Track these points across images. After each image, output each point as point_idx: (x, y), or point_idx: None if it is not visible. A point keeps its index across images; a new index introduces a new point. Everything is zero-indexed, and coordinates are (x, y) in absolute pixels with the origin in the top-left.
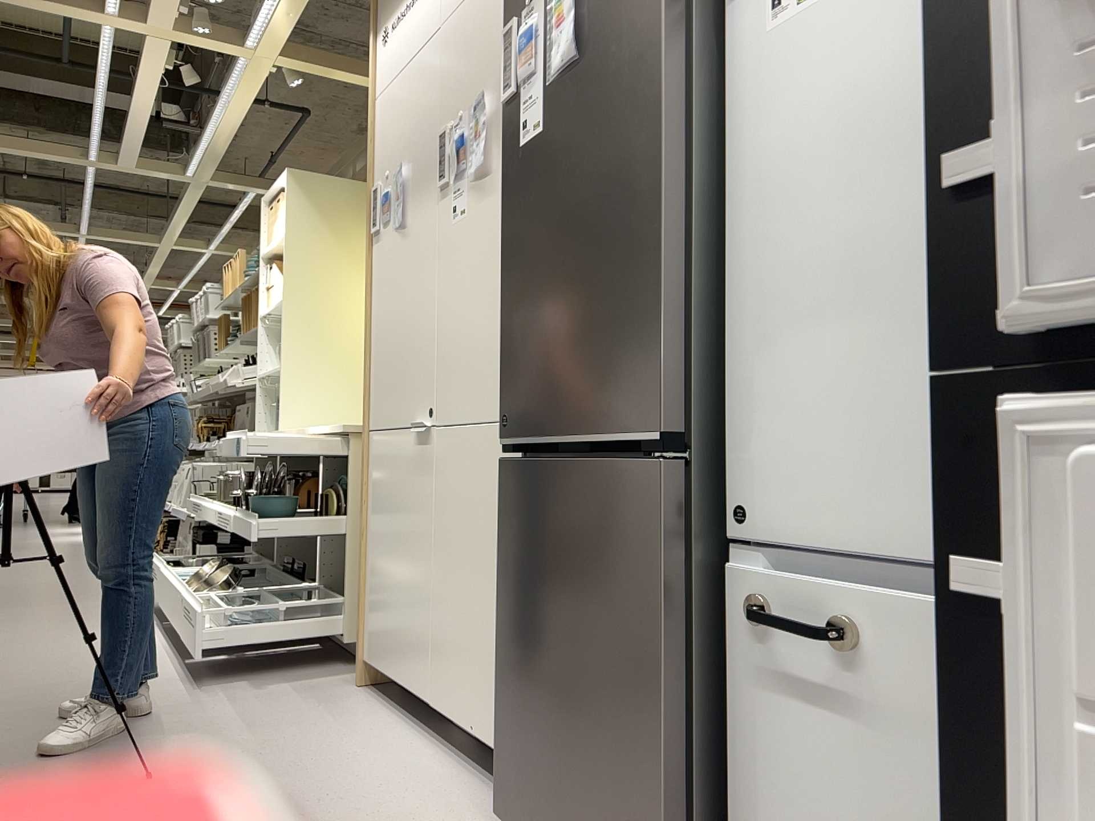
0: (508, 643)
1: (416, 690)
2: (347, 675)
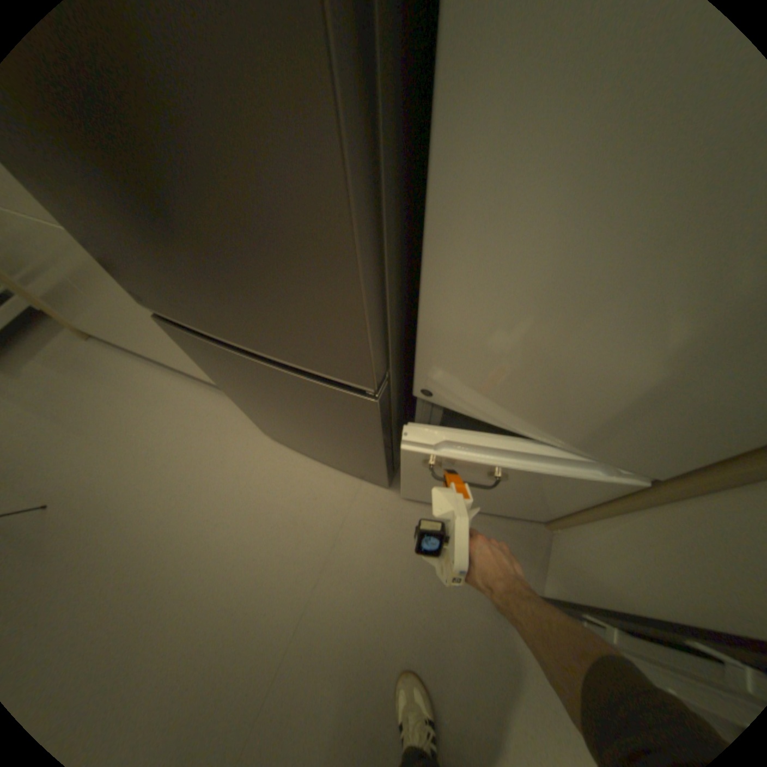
0: (237, 398)
1: (142, 354)
2: (65, 331)
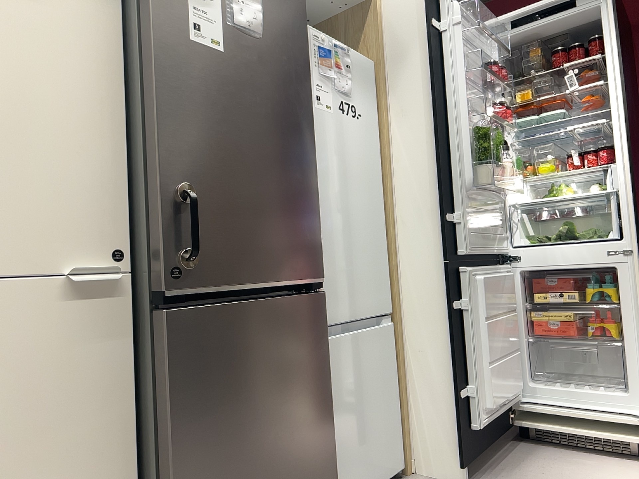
0: (192, 476)
1: None
2: None
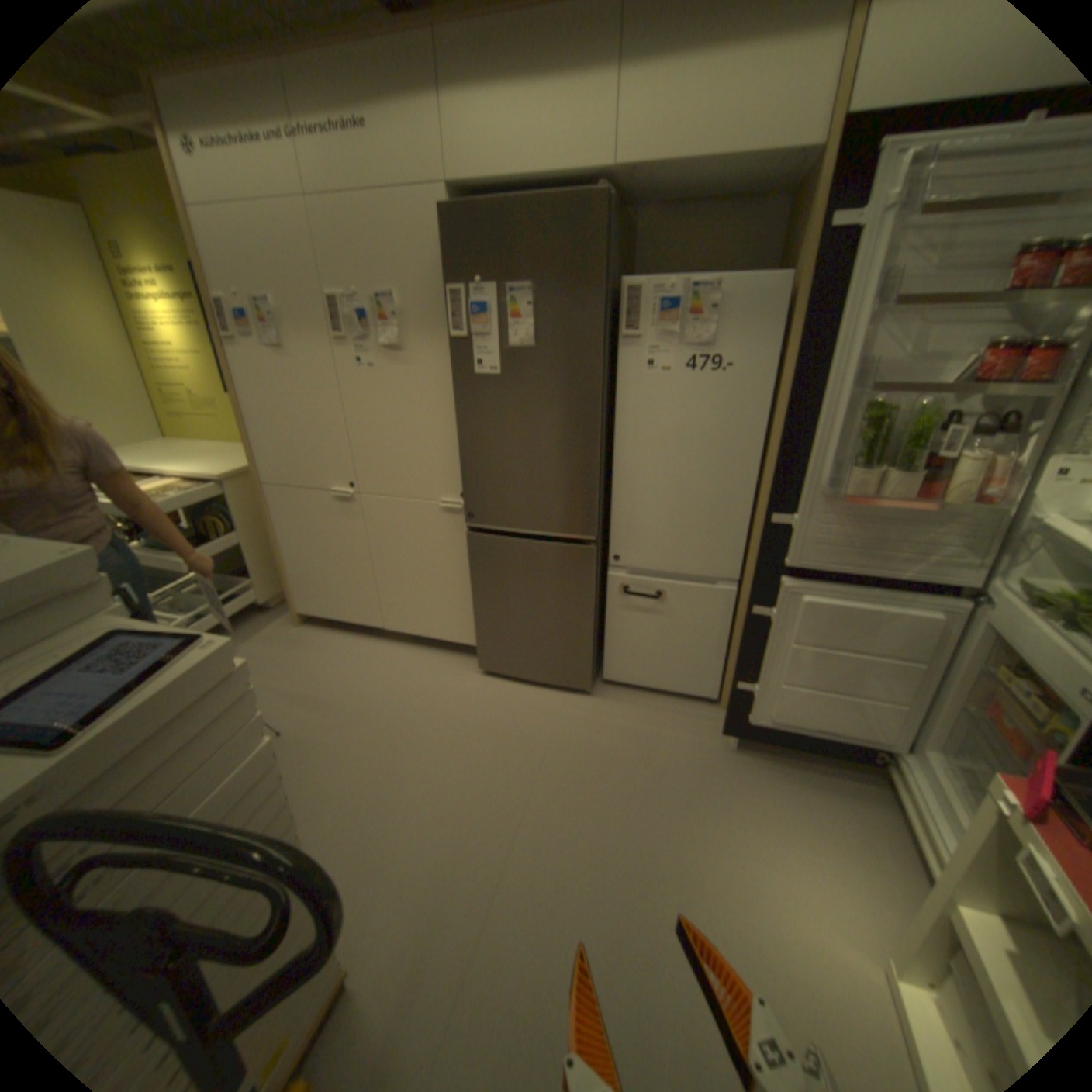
0: (484, 608)
1: (368, 623)
2: (278, 623)
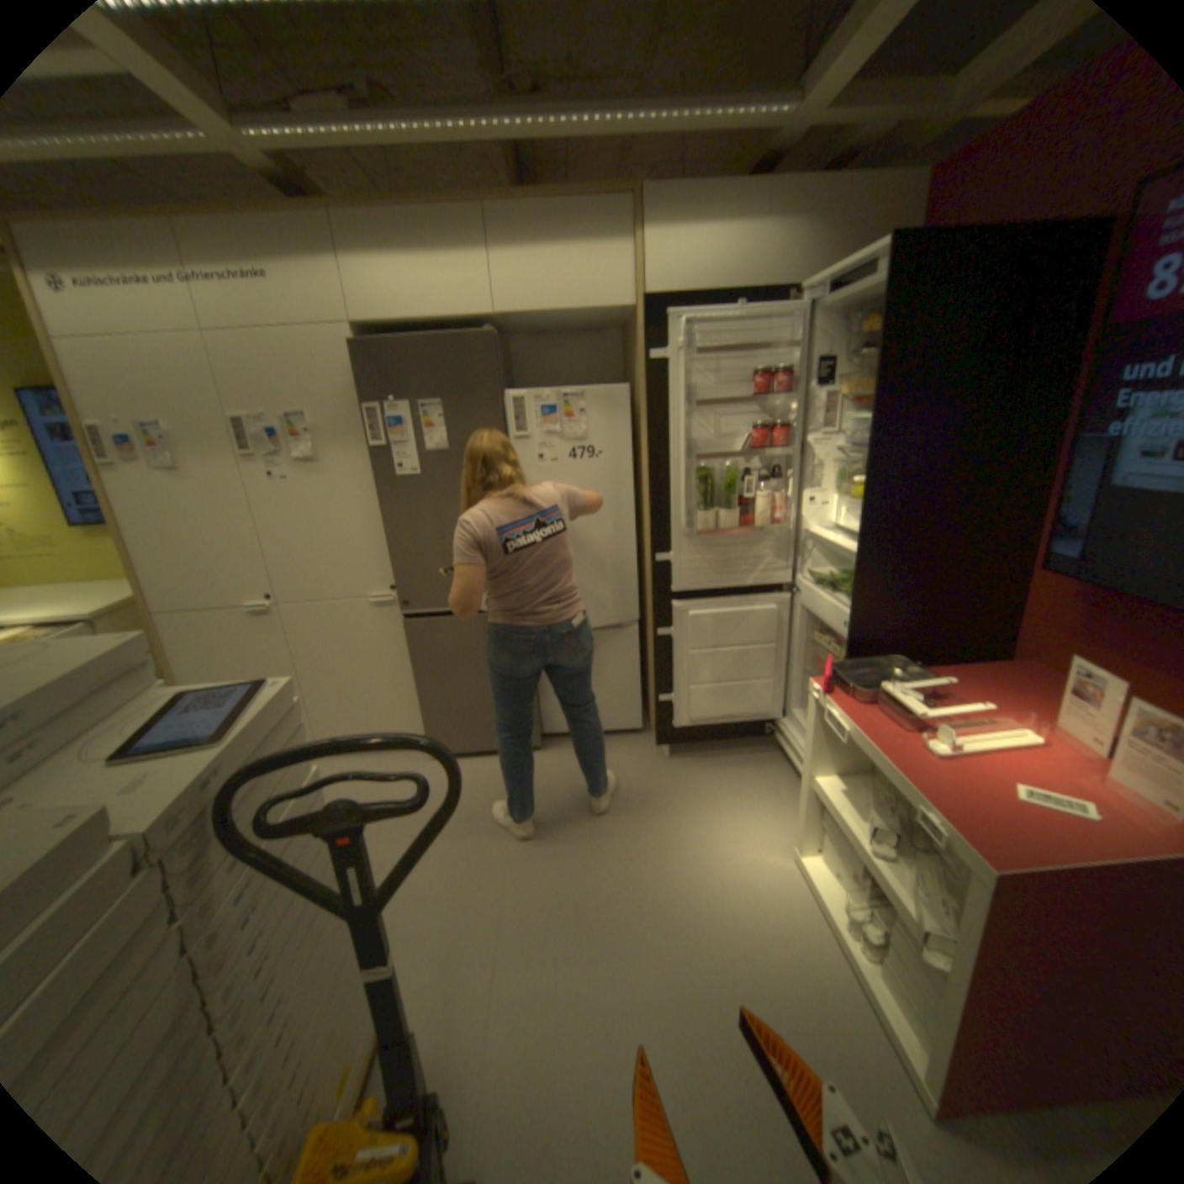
0: (428, 690)
1: None
2: None
